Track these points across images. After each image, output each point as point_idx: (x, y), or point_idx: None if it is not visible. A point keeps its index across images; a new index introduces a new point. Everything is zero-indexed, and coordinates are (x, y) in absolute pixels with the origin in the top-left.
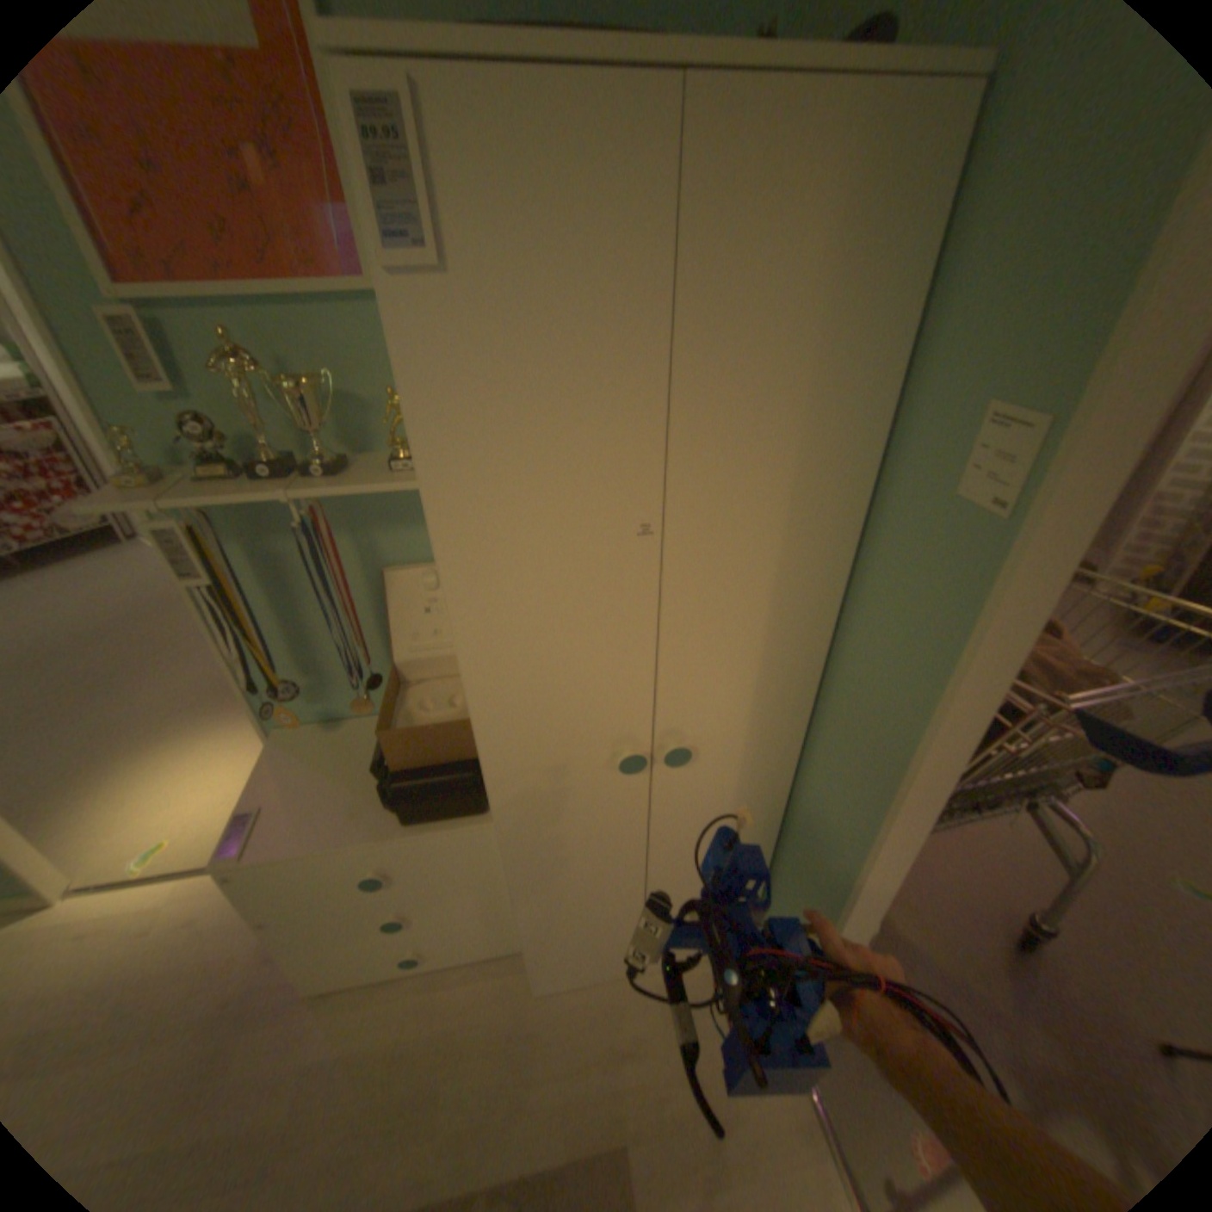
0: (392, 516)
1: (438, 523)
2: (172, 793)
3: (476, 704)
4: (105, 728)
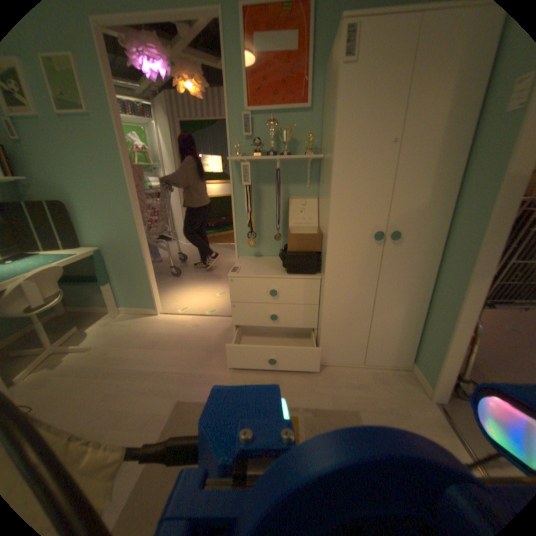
0: (296, 180)
1: (337, 134)
2: (190, 297)
3: (332, 202)
4: (169, 280)
